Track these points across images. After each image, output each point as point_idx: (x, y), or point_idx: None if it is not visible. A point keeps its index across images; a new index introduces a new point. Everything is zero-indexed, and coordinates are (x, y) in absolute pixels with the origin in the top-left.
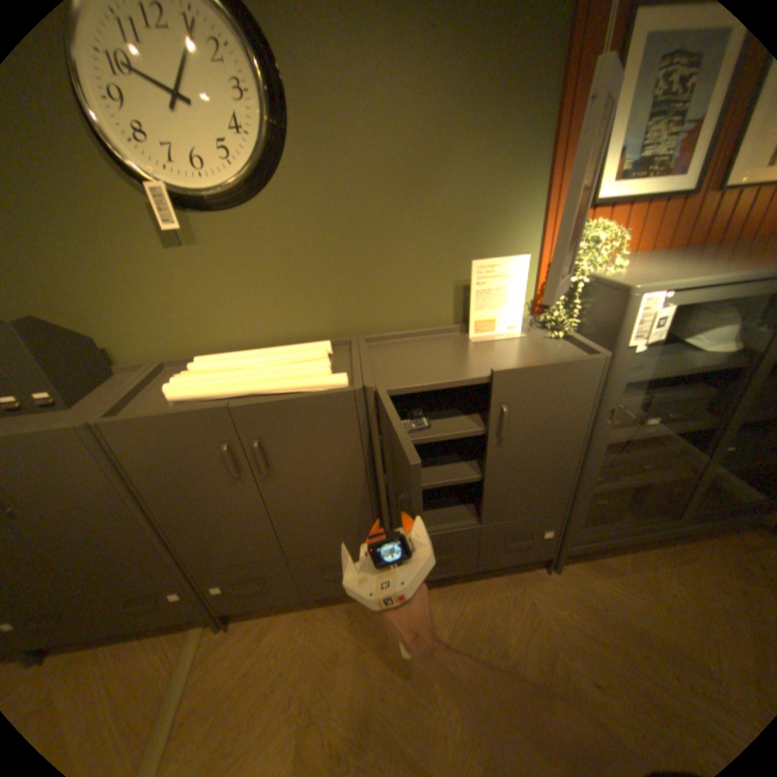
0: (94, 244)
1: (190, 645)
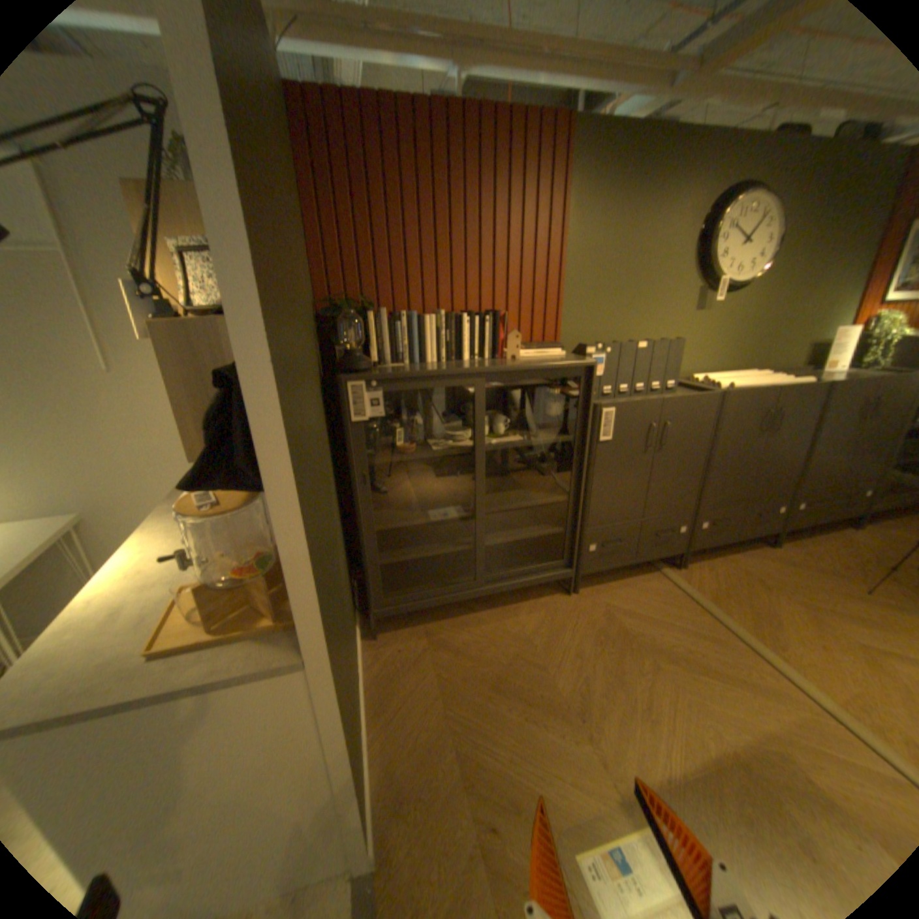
0: (669, 306)
1: (674, 575)
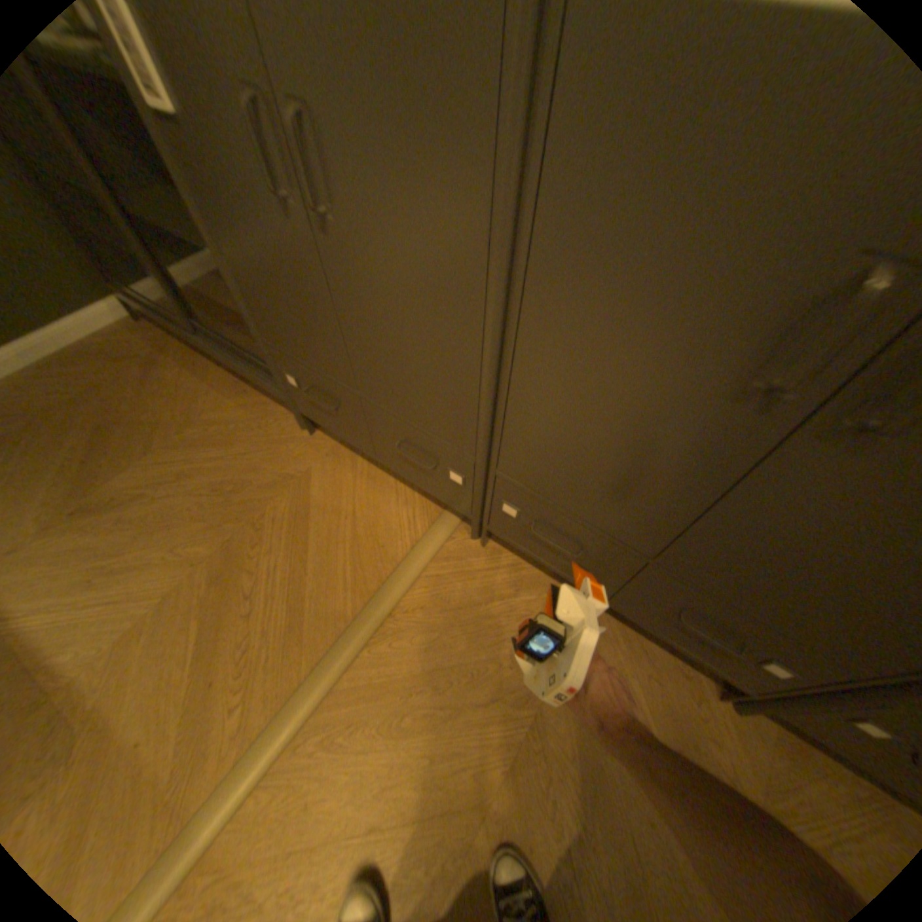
0: None
1: (444, 530)
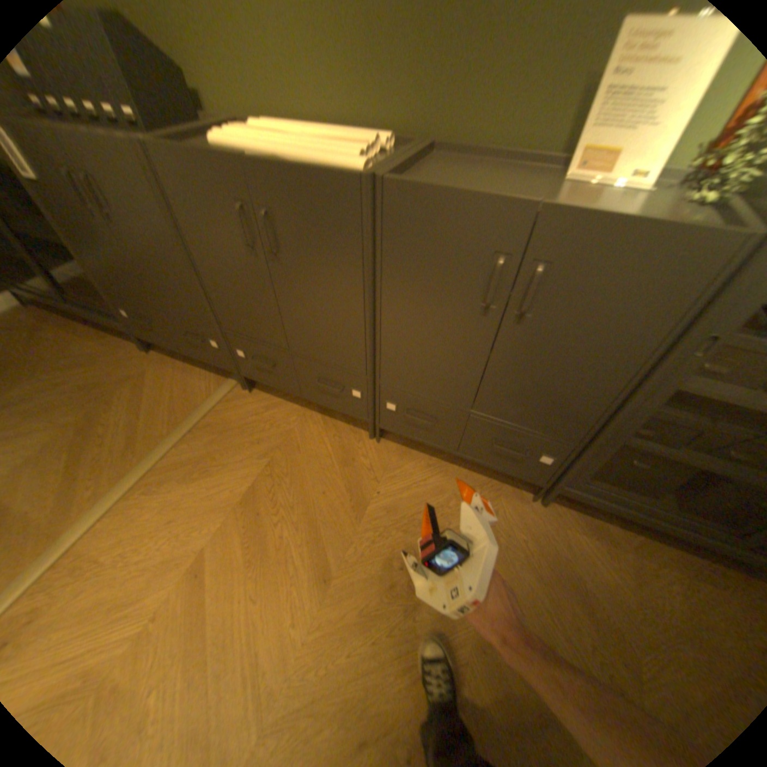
0: None
1: (225, 387)
